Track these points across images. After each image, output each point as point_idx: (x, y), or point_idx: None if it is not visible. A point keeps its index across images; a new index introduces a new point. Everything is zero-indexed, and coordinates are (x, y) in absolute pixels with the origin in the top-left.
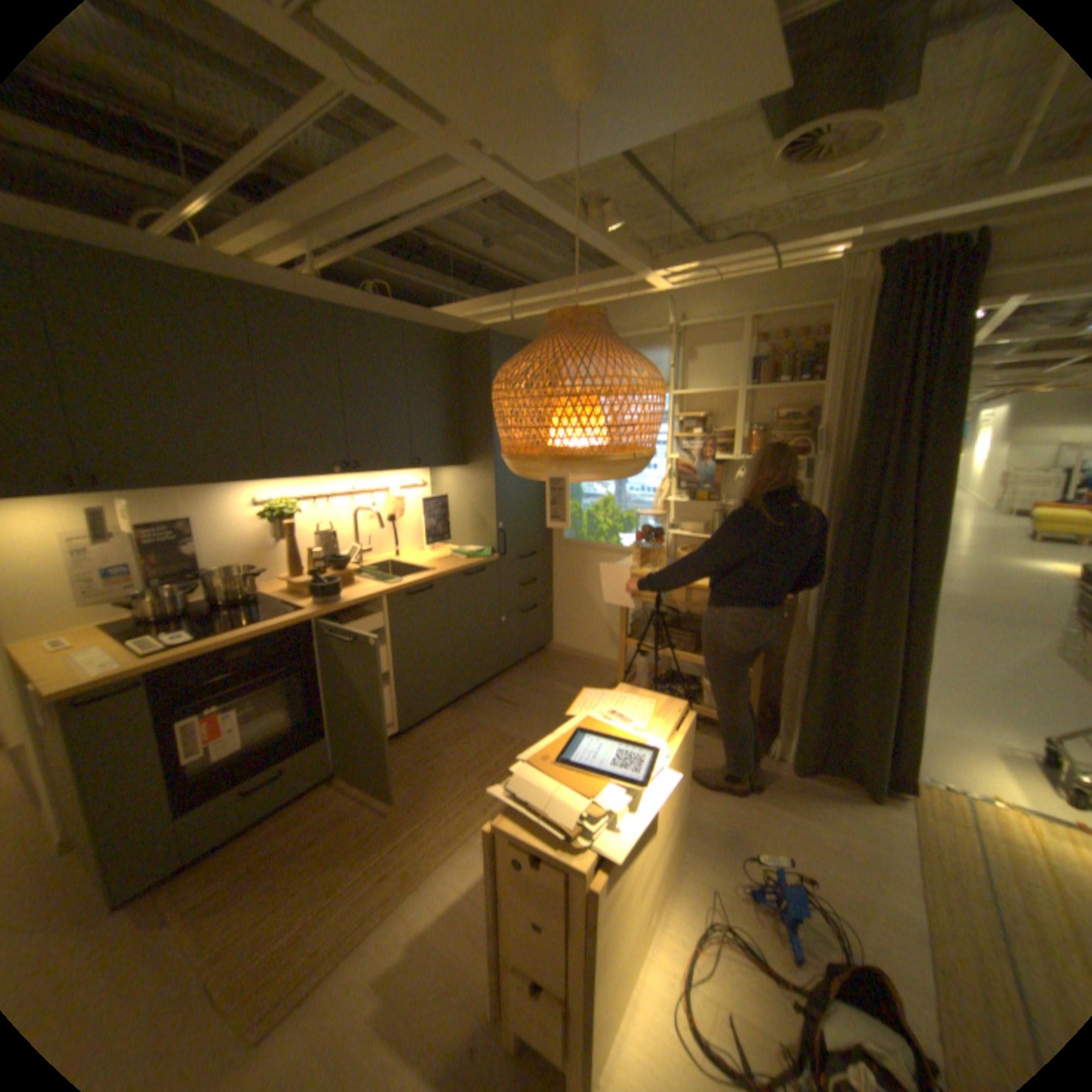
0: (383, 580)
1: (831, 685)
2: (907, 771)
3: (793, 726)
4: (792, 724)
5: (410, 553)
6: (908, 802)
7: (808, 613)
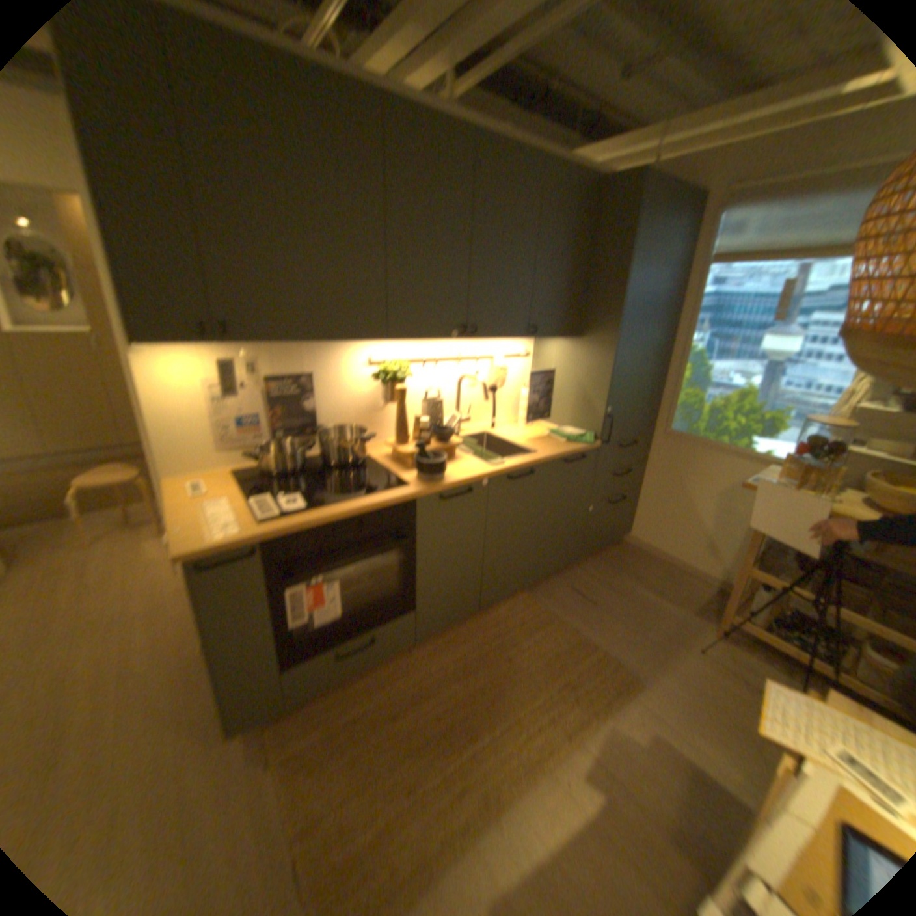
0: (482, 456)
1: None
2: None
3: None
4: None
5: (503, 426)
6: None
7: None
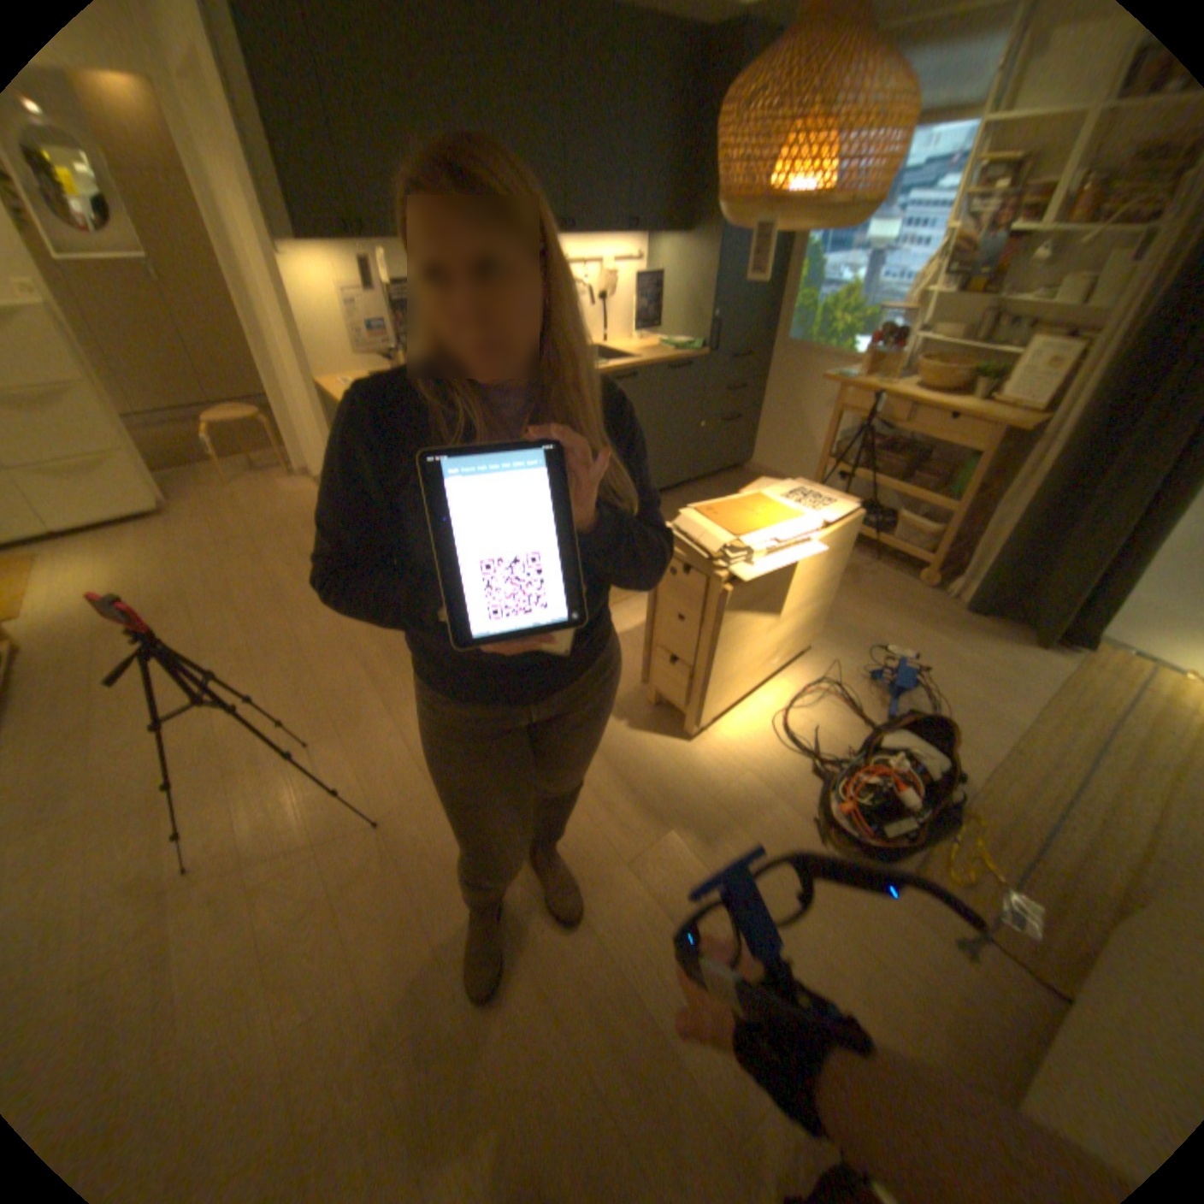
0: None
1: (1046, 530)
2: (1094, 625)
3: (983, 567)
4: (984, 565)
5: (617, 340)
6: (1079, 653)
7: (1054, 445)
